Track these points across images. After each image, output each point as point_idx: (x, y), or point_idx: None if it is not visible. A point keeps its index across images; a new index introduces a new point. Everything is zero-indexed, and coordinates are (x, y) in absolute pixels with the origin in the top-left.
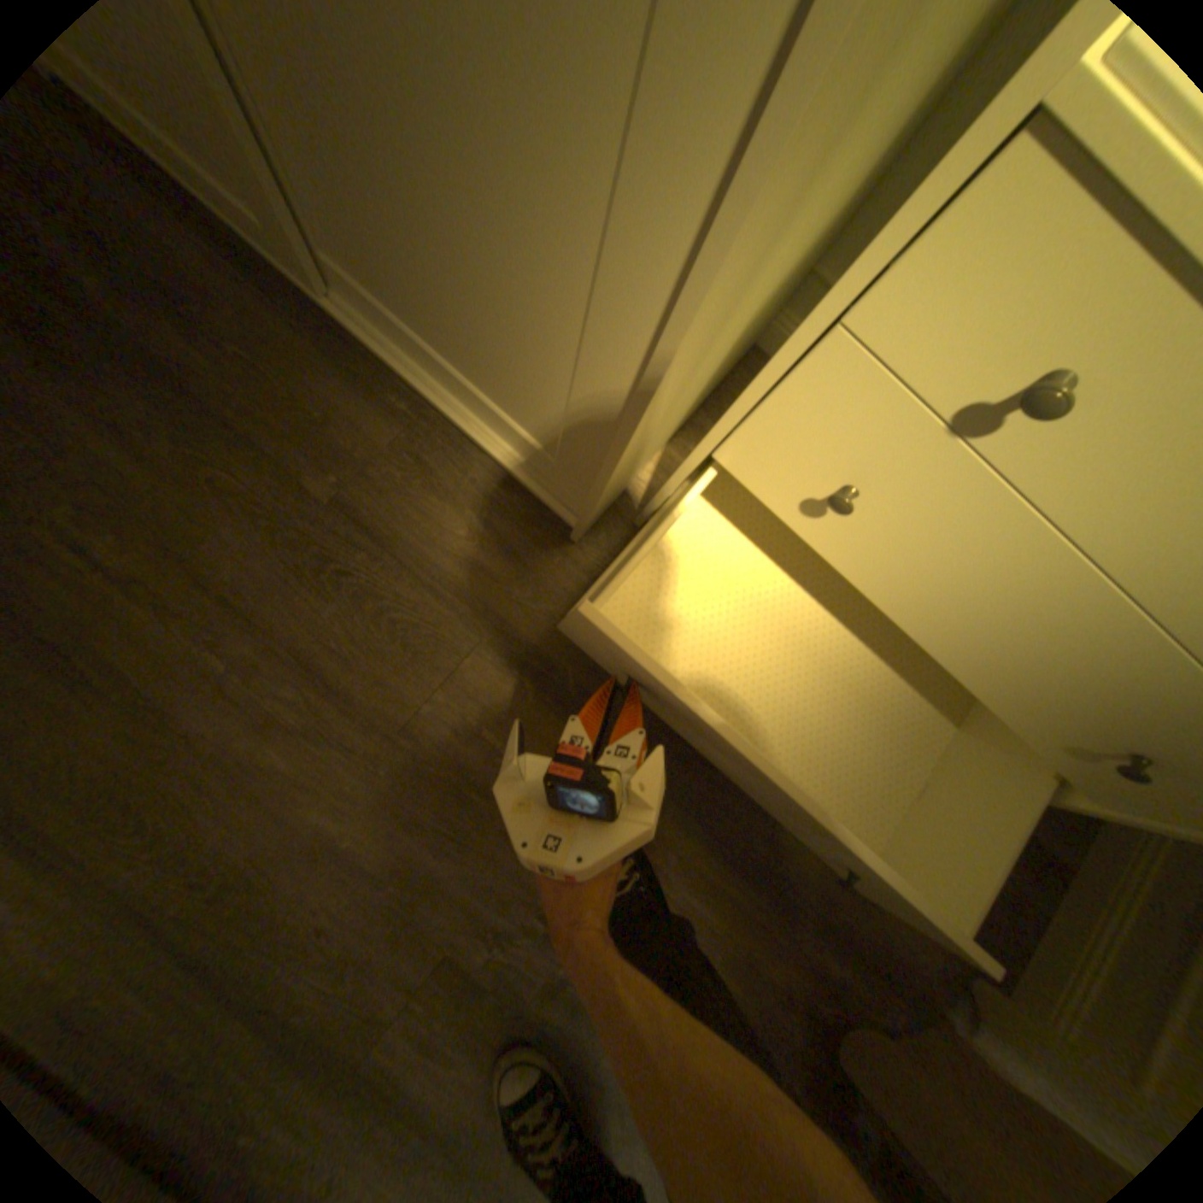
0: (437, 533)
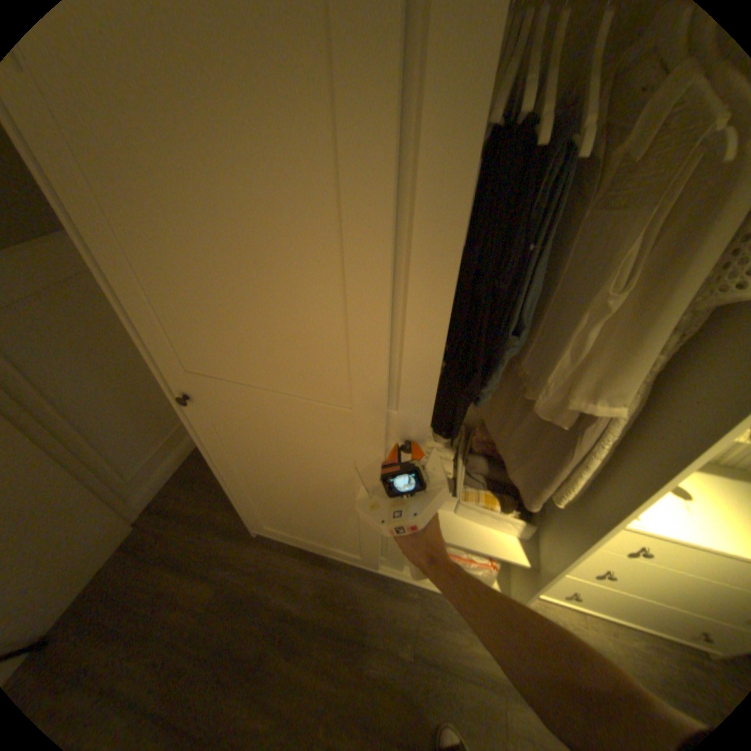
0: (458, 650)
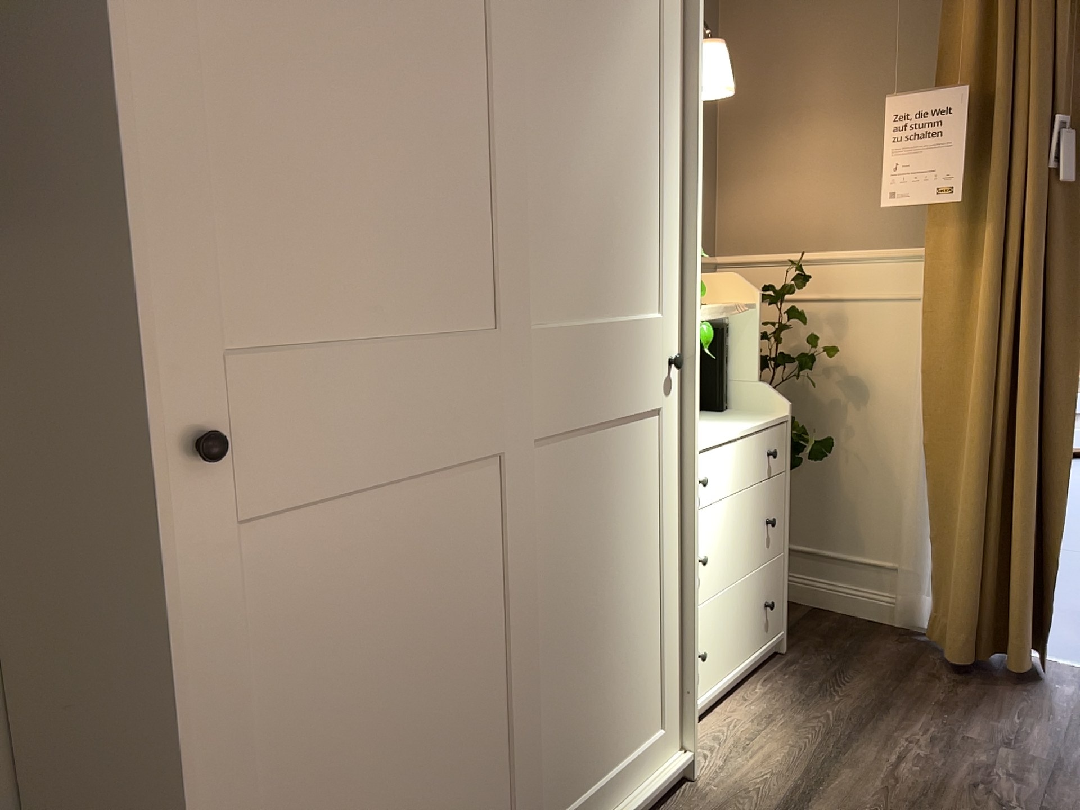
0: None
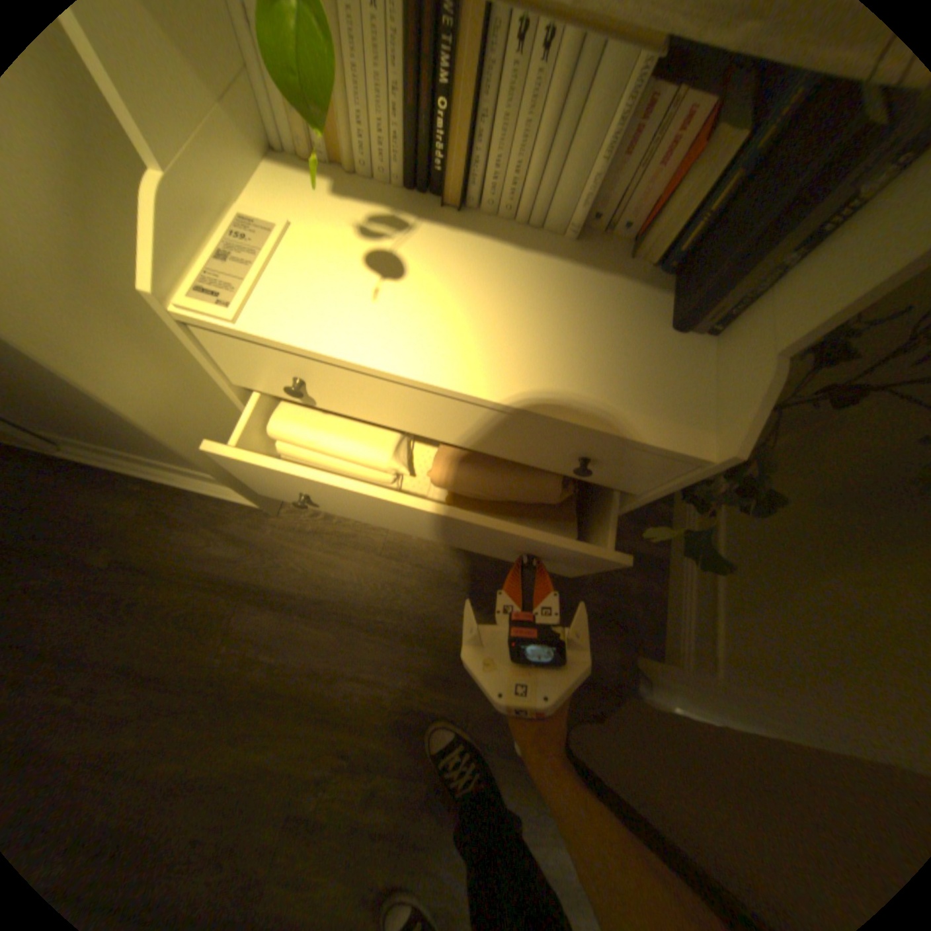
0: (186, 551)
